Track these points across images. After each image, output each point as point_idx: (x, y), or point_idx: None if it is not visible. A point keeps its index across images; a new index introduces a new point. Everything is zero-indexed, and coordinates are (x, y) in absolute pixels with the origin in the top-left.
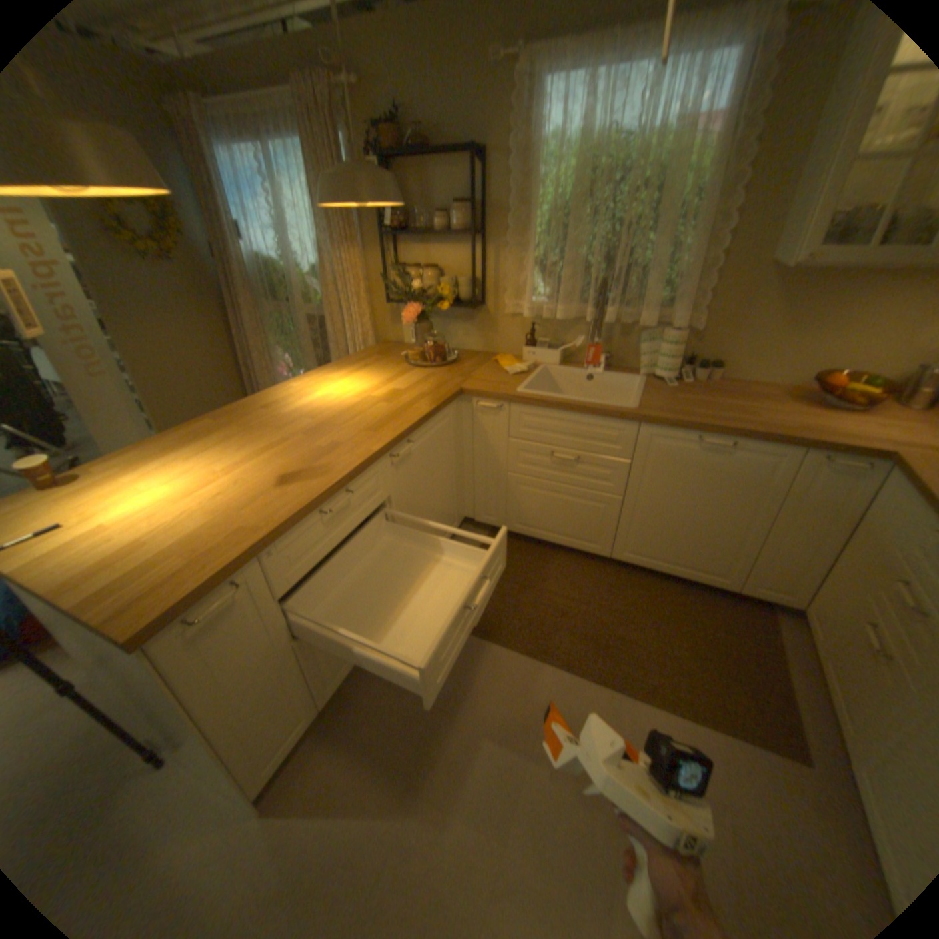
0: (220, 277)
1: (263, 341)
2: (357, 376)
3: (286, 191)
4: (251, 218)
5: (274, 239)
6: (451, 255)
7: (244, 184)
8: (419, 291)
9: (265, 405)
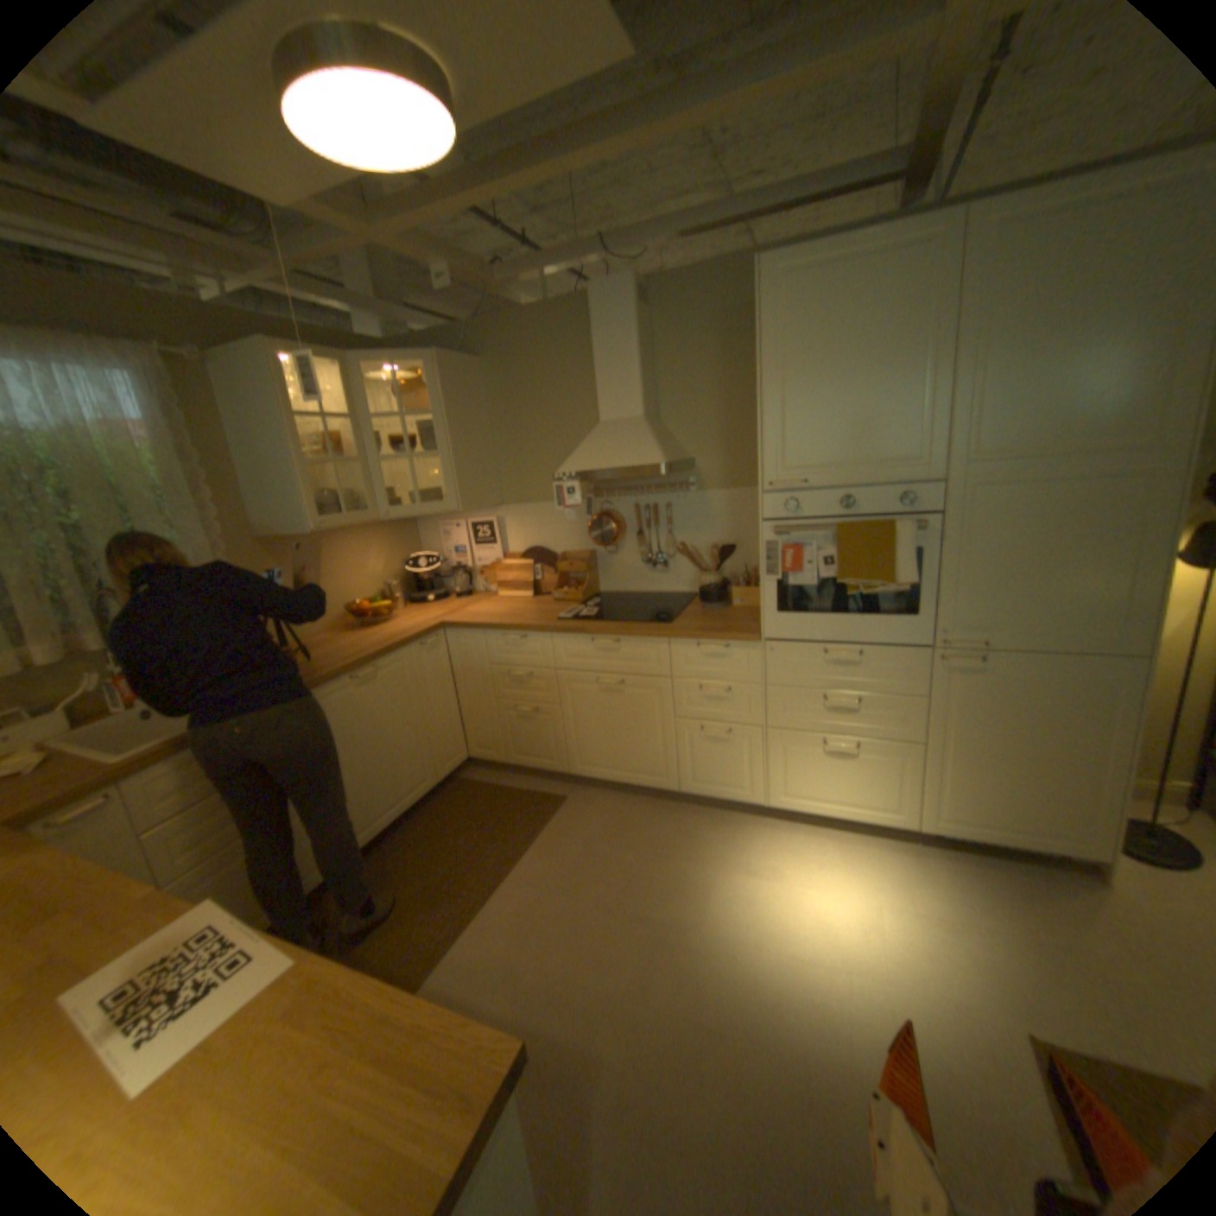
0: None
1: None
2: None
3: None
4: None
5: None
6: None
7: None
8: None
9: None
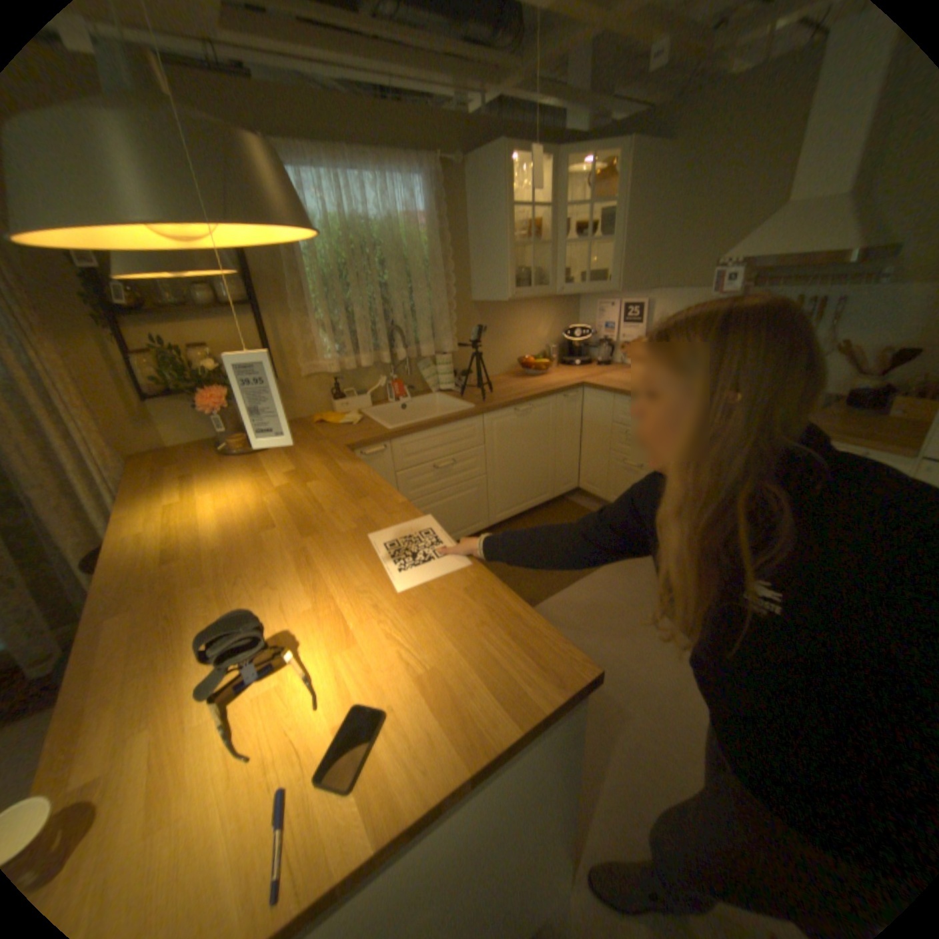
0: None
1: None
2: (204, 489)
3: None
4: None
5: None
6: (215, 333)
7: None
8: (209, 375)
9: (160, 563)
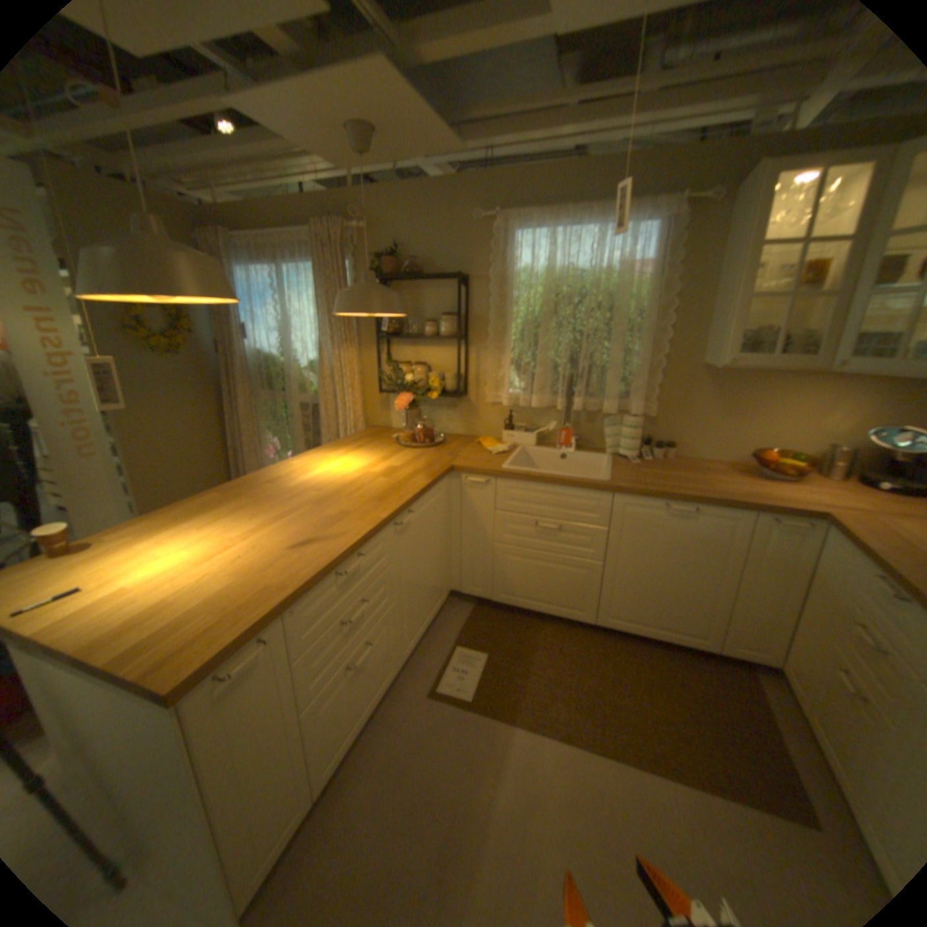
0: (222, 368)
1: (256, 424)
2: (354, 454)
3: (295, 301)
4: (259, 321)
5: (278, 338)
6: (439, 354)
7: (257, 294)
8: (412, 382)
9: (270, 479)
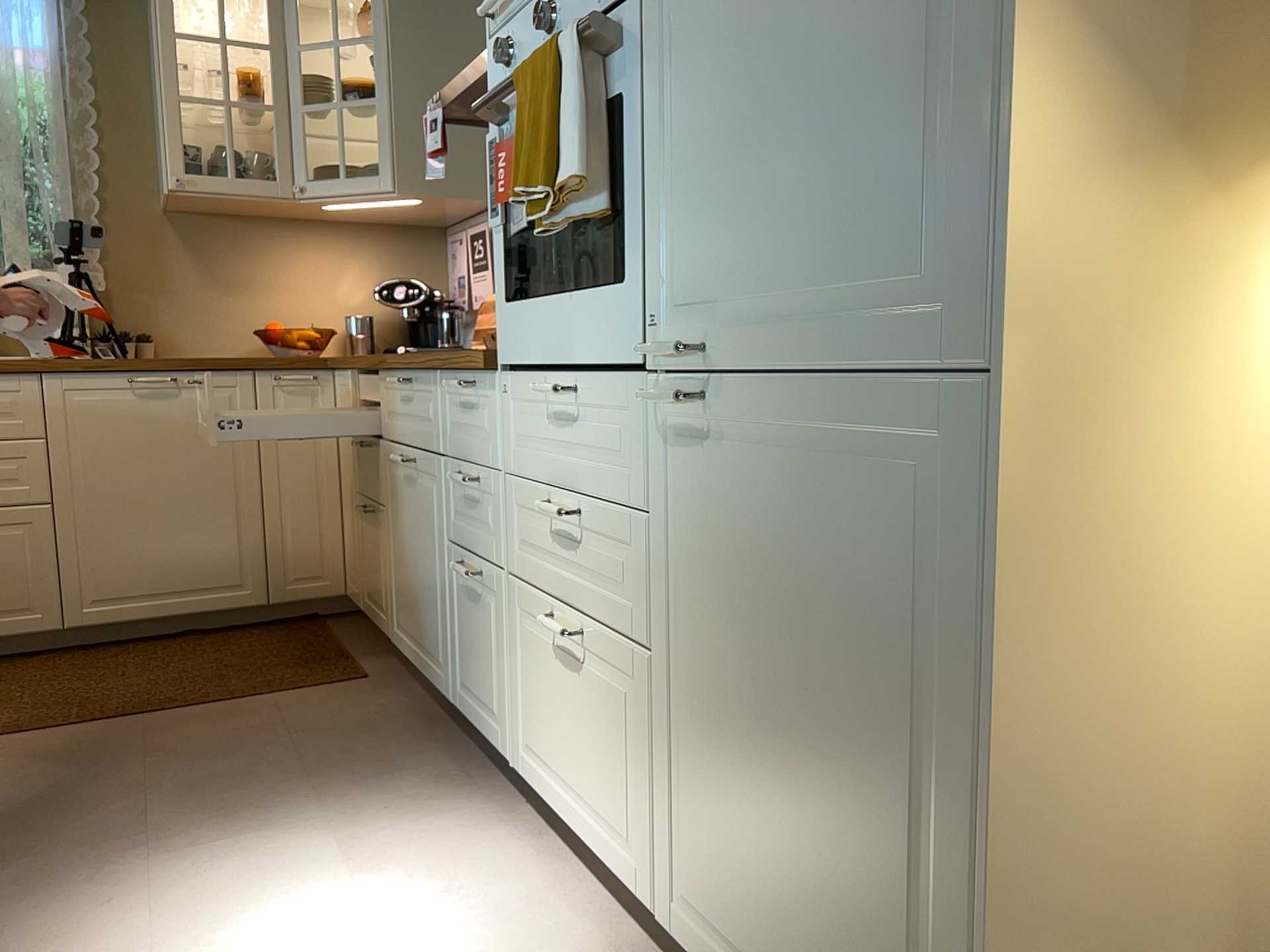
0: None
1: None
2: None
3: None
4: None
5: None
6: None
7: None
8: None
9: None
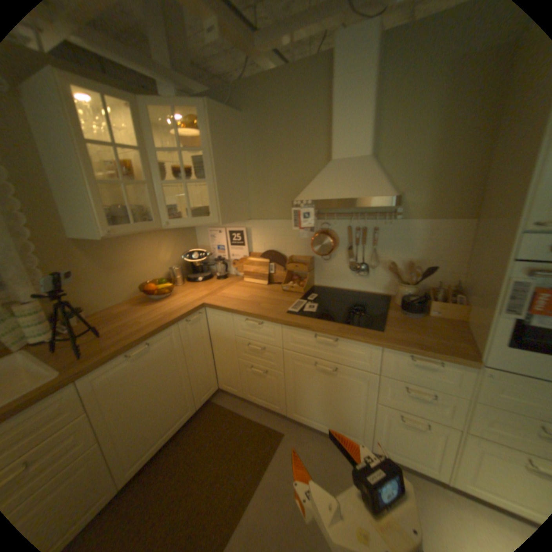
0: None
1: None
2: None
3: None
4: None
5: None
6: None
7: None
8: None
9: None
